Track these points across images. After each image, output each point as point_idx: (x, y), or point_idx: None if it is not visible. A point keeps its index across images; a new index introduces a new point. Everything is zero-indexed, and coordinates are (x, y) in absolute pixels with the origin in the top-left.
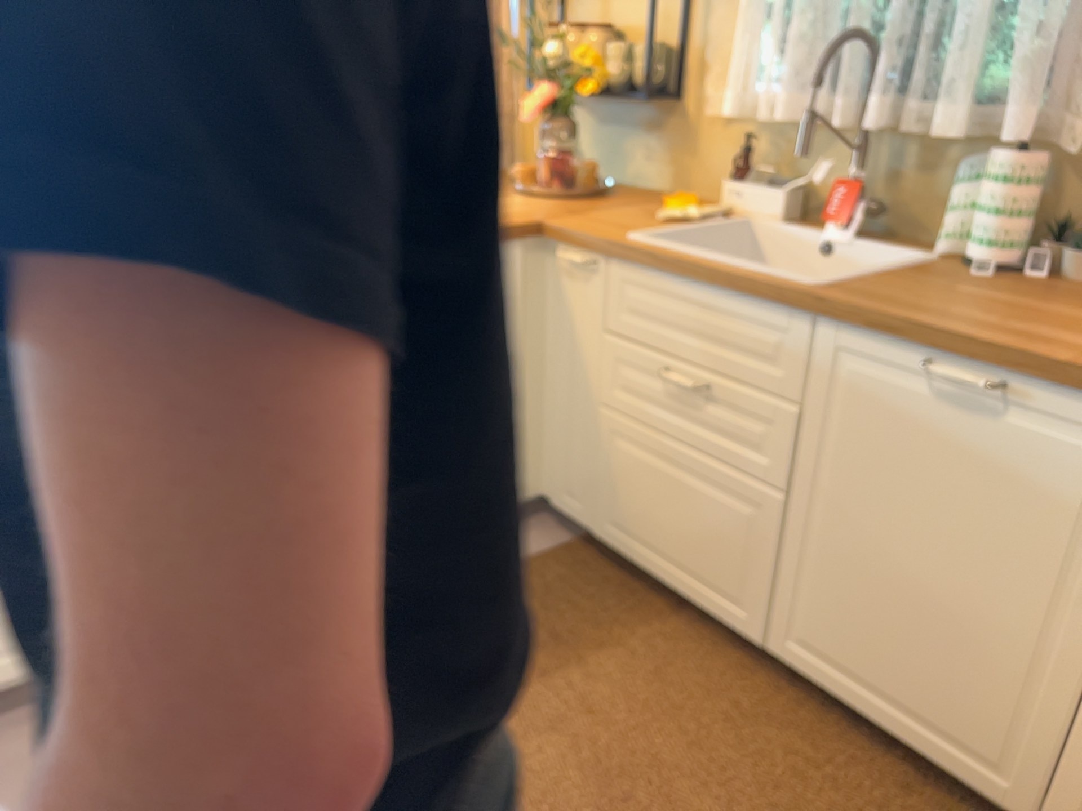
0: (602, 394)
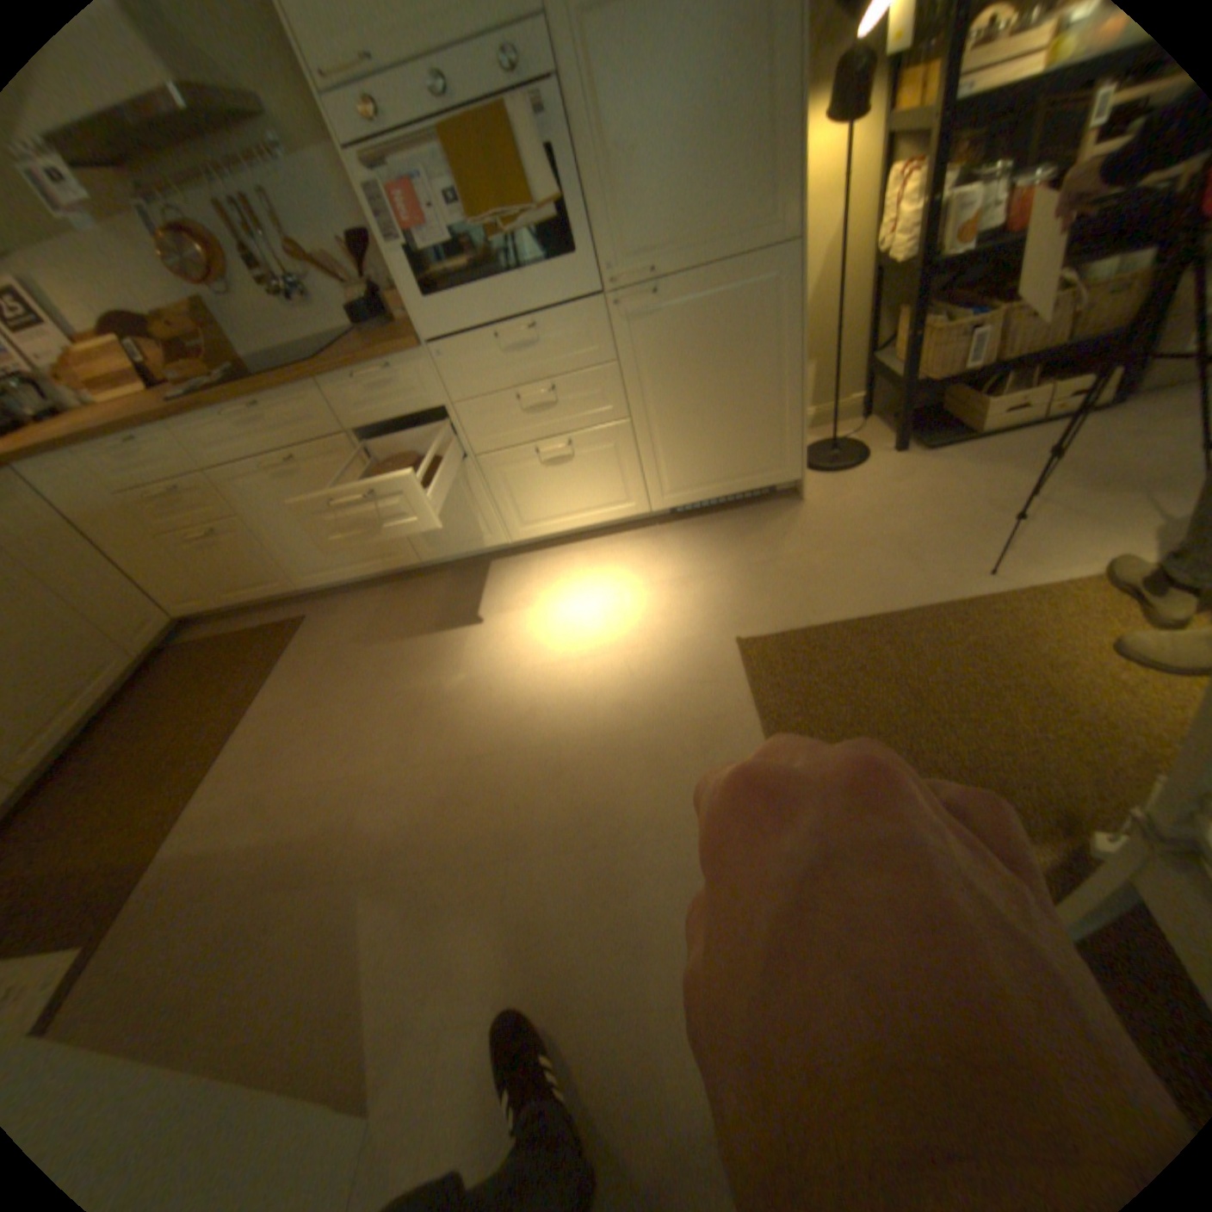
0: None
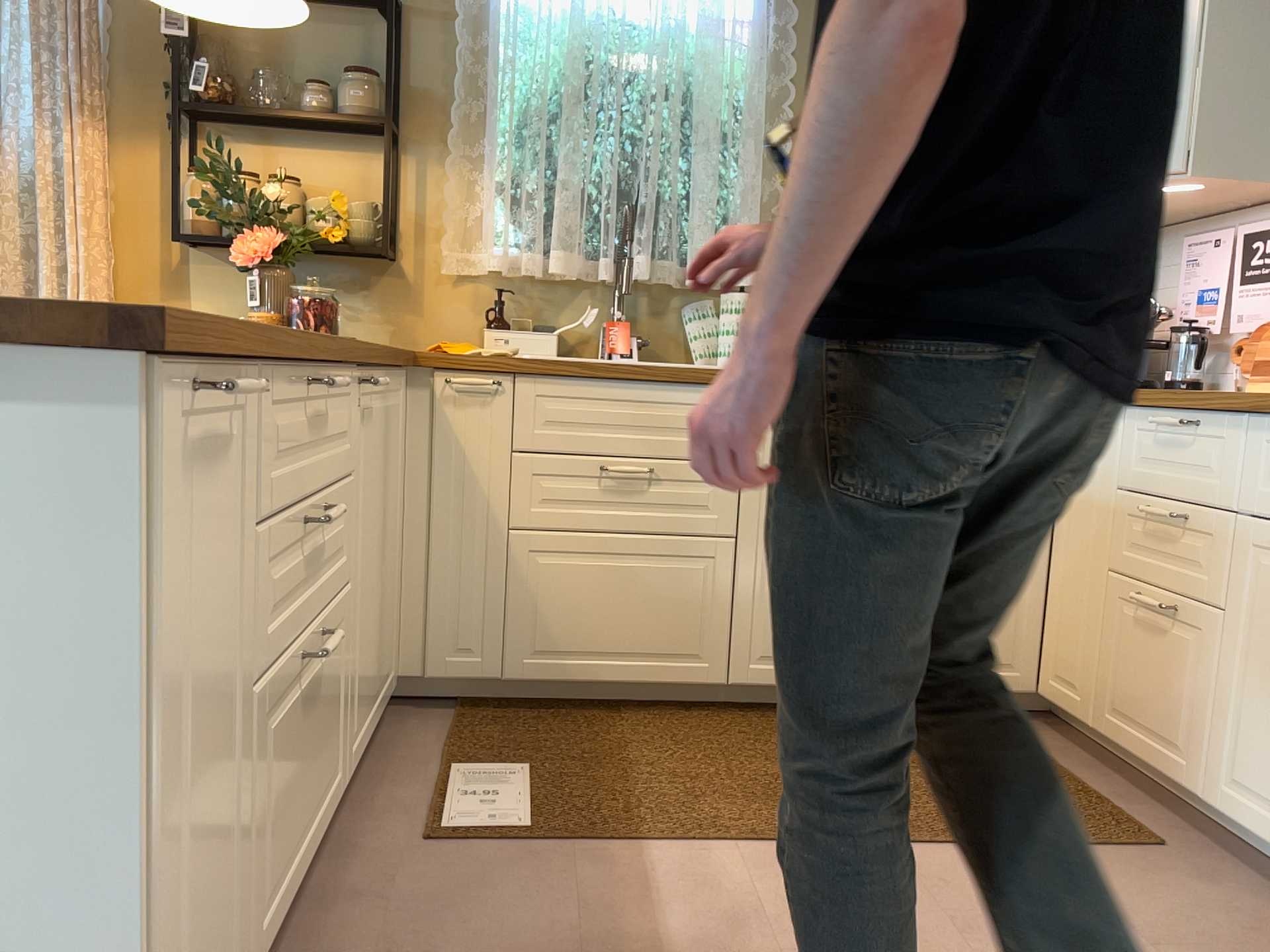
0: (512, 518)
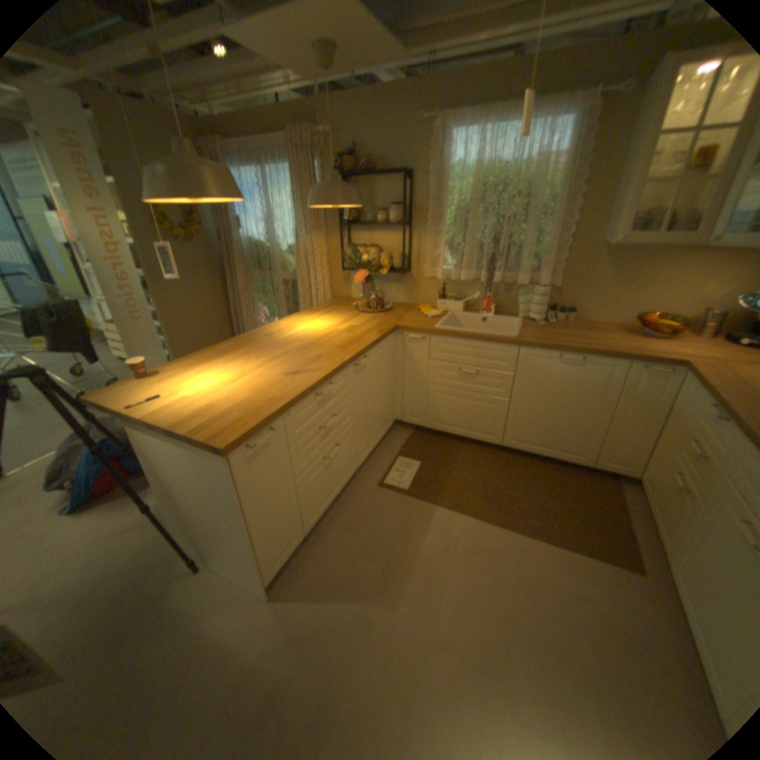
0: (428, 381)
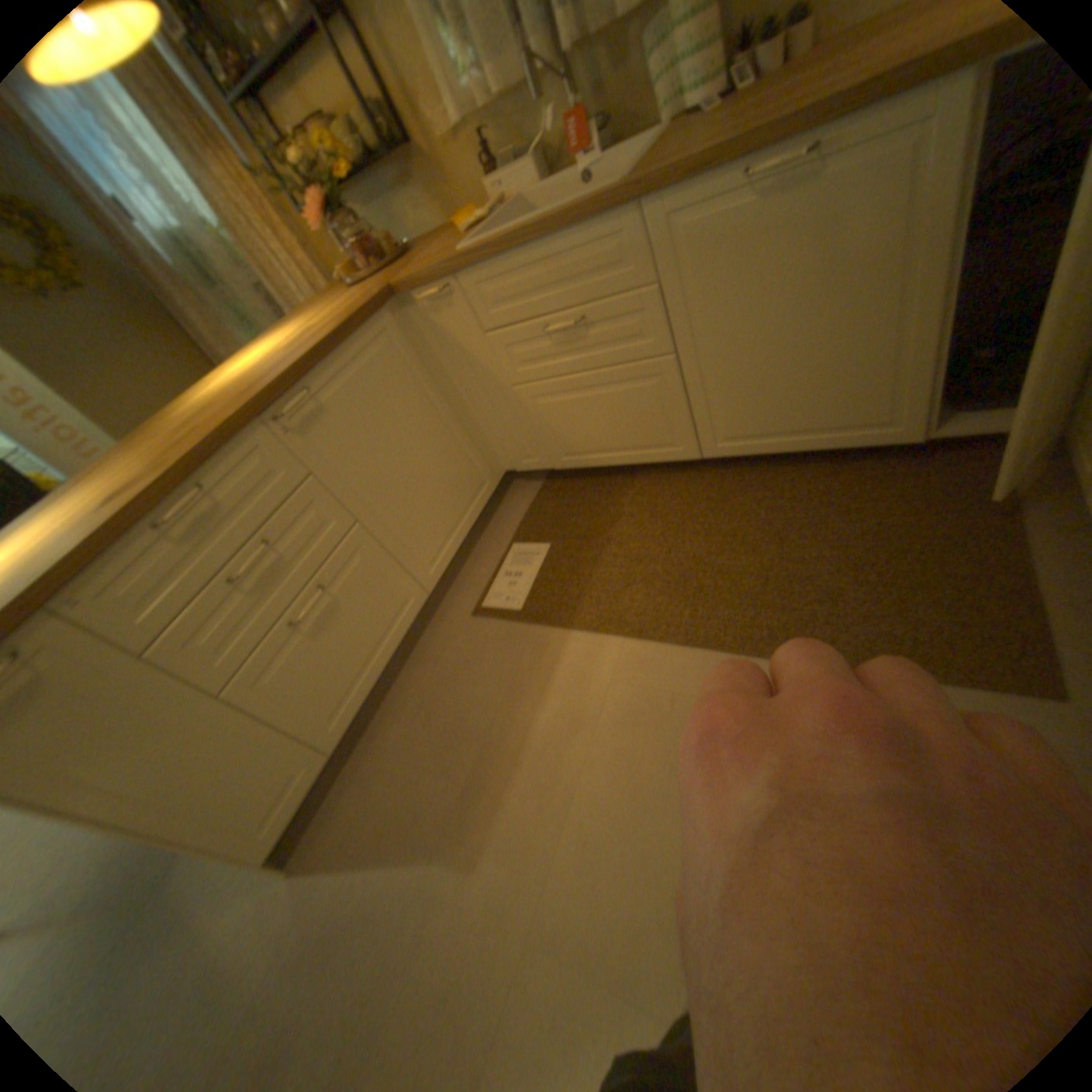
0: (509, 379)
